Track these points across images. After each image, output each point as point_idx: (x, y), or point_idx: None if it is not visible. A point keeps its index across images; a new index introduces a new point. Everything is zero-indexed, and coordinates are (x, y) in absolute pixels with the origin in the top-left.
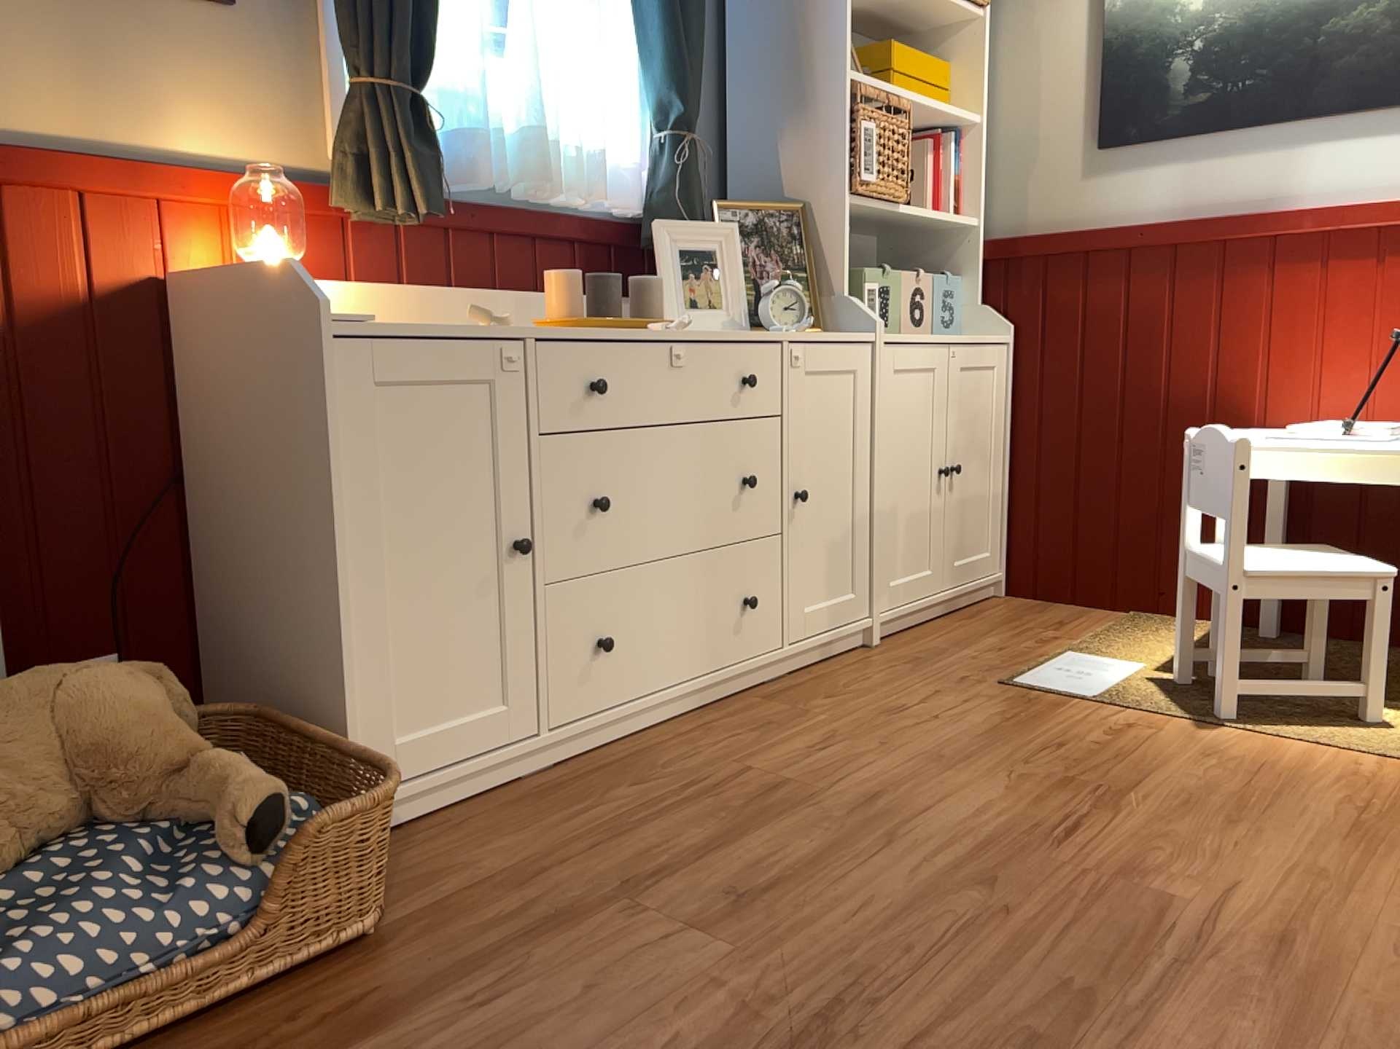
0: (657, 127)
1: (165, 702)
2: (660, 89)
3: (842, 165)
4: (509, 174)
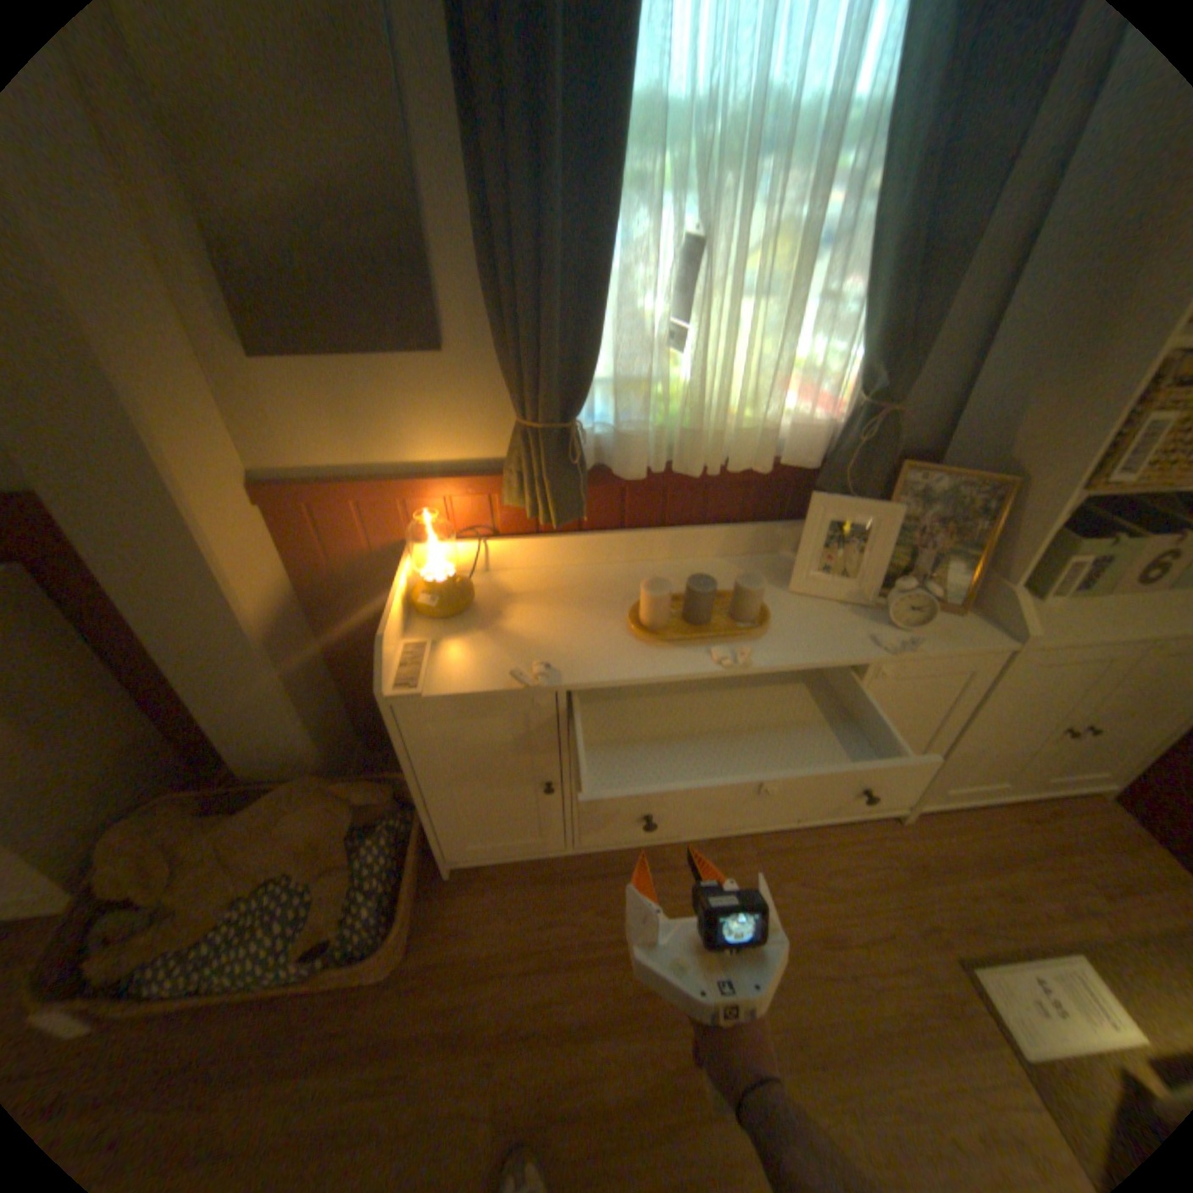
0: (863, 386)
1: (341, 821)
2: (873, 355)
3: (1089, 460)
4: (675, 454)
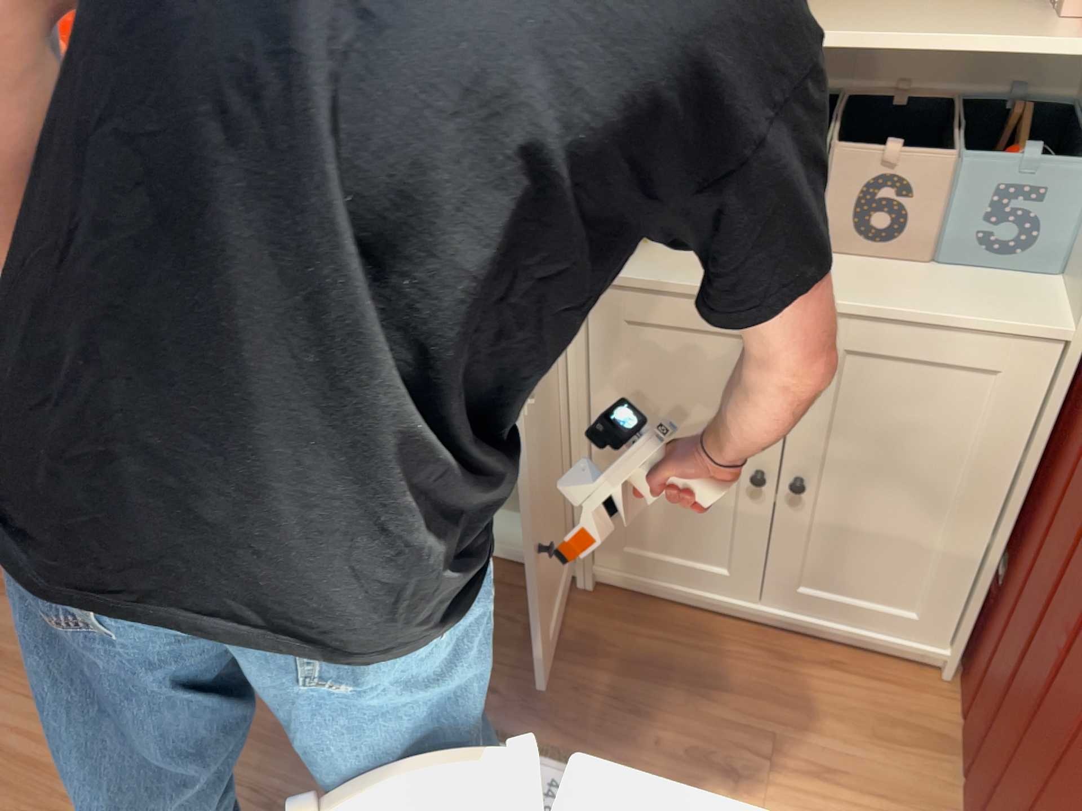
0: None
1: None
2: None
3: None
4: None
